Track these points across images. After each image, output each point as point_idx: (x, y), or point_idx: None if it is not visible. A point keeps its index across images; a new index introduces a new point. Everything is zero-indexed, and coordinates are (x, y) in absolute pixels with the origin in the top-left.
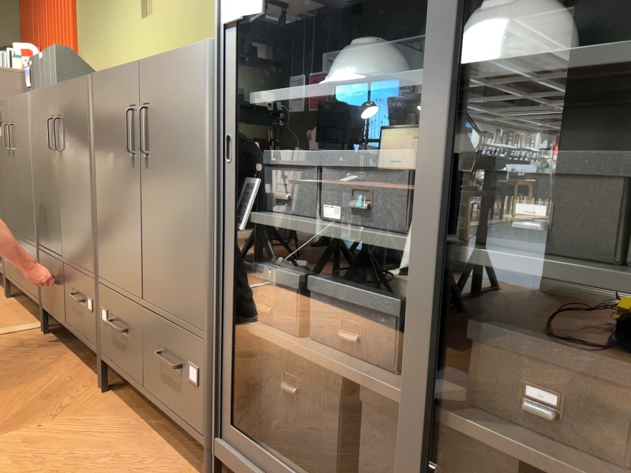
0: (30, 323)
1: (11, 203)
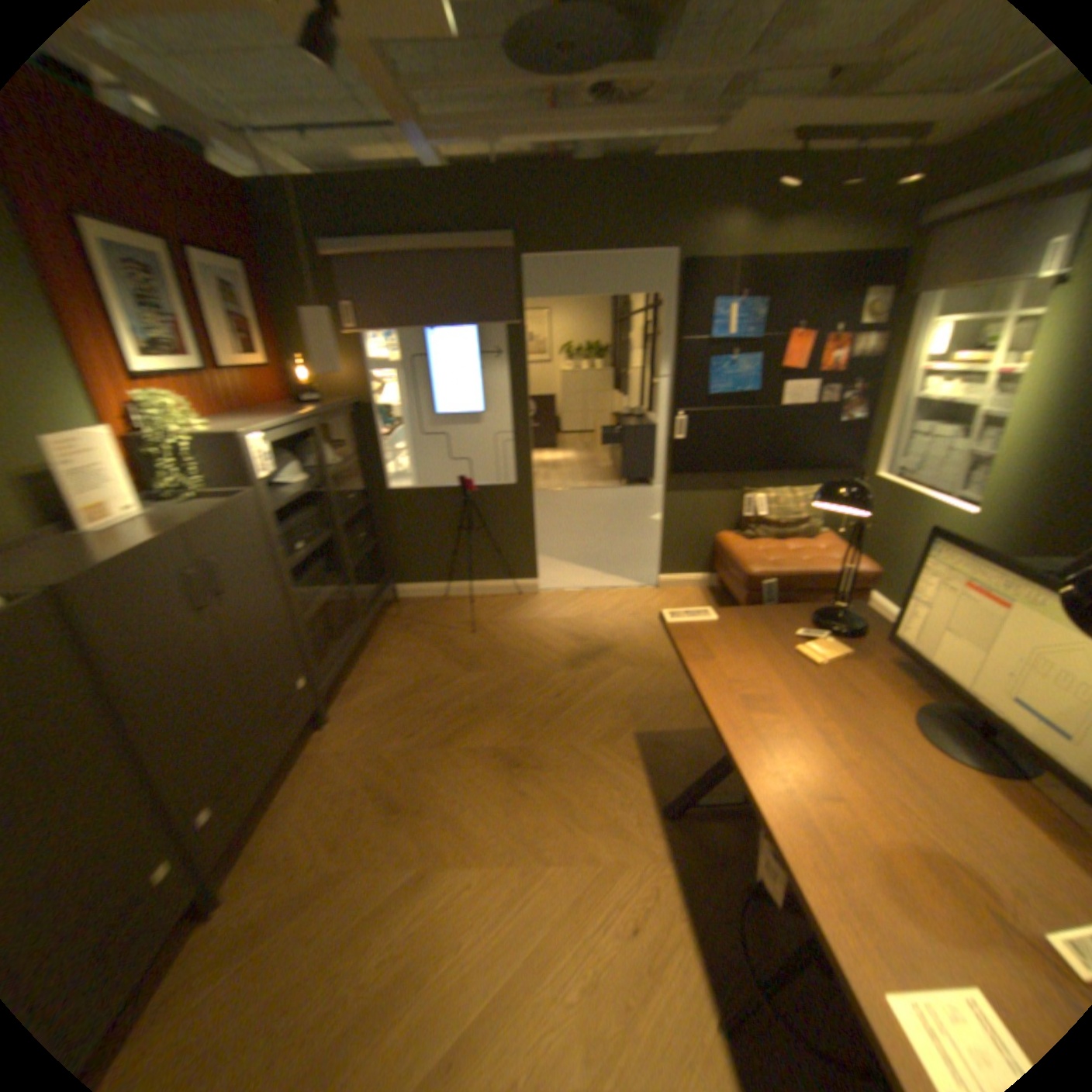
0: None
1: None
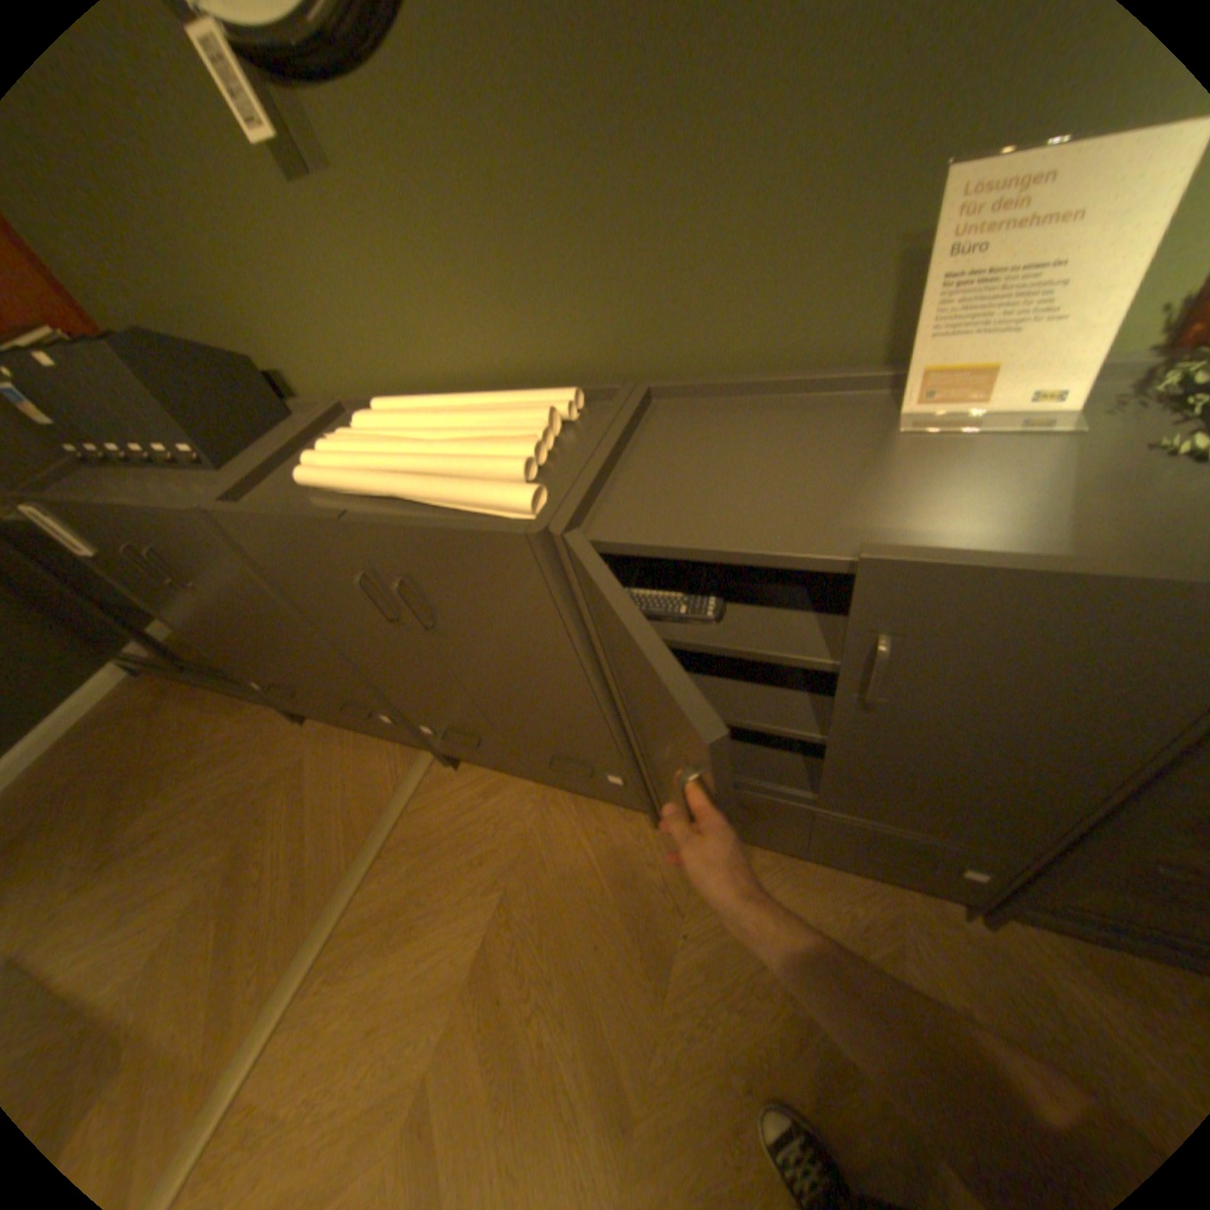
0: (405, 759)
1: (234, 646)
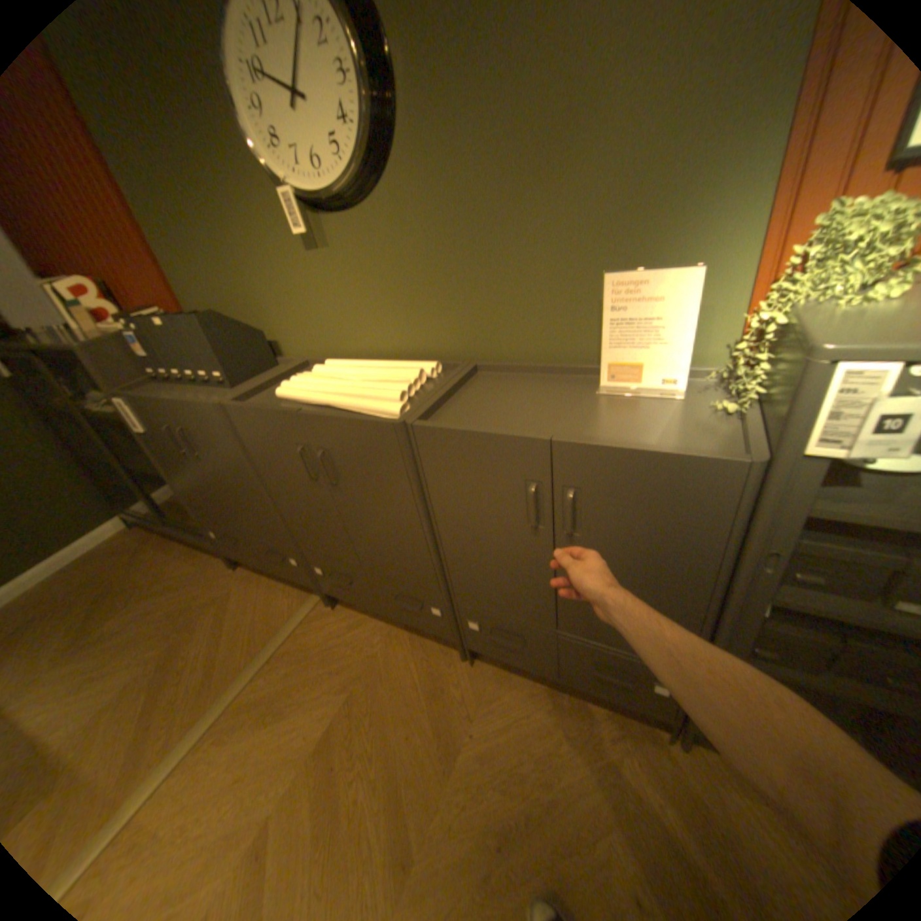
0: (300, 598)
1: (210, 500)
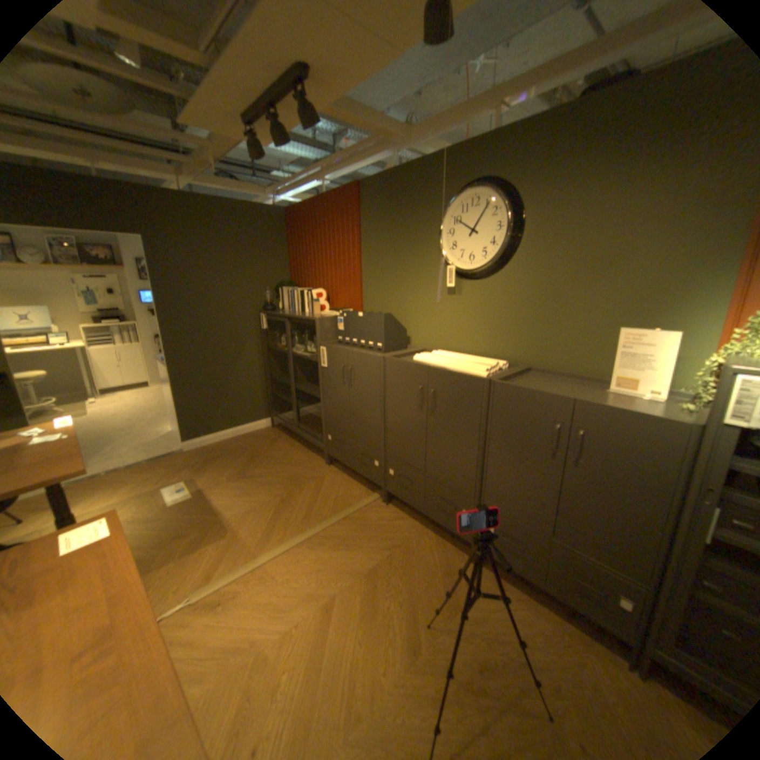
0: (367, 493)
1: (342, 414)
